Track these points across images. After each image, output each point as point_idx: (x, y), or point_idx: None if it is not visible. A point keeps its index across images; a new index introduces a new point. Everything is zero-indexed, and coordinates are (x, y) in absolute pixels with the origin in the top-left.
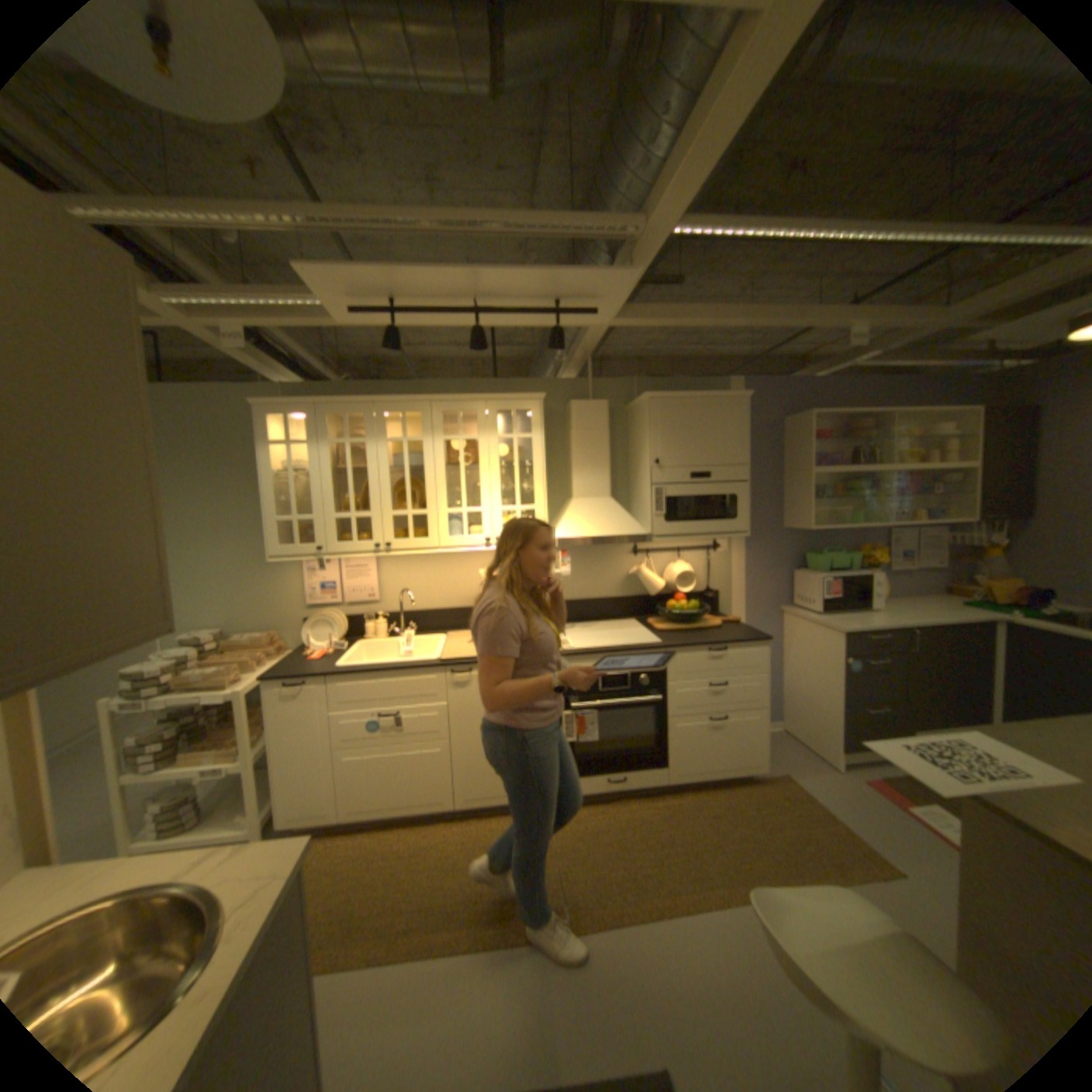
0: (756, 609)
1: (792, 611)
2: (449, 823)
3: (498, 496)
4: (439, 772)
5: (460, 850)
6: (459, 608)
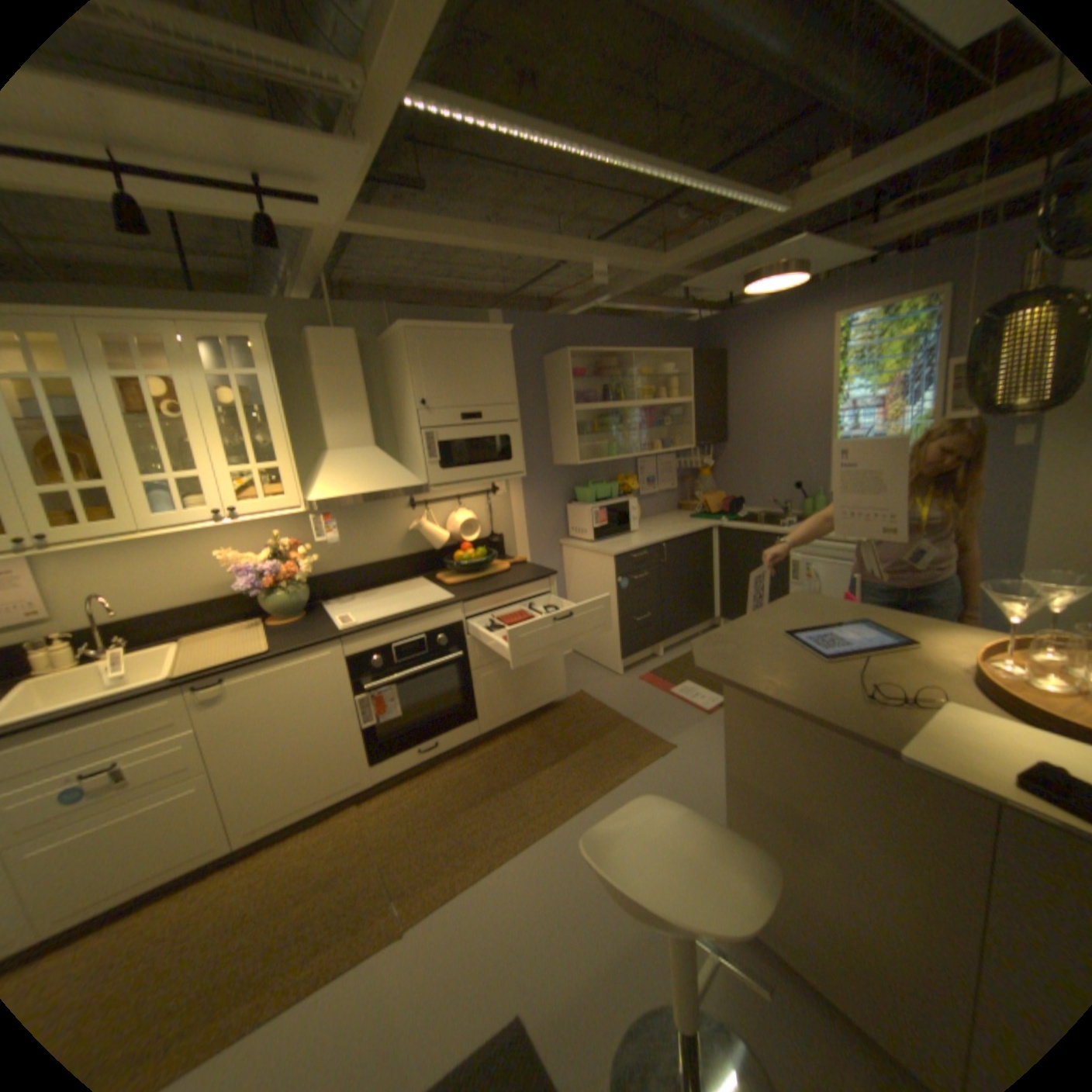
0: (537, 546)
1: (568, 543)
2: (227, 867)
3: (221, 452)
4: (198, 816)
5: (248, 894)
6: (191, 605)
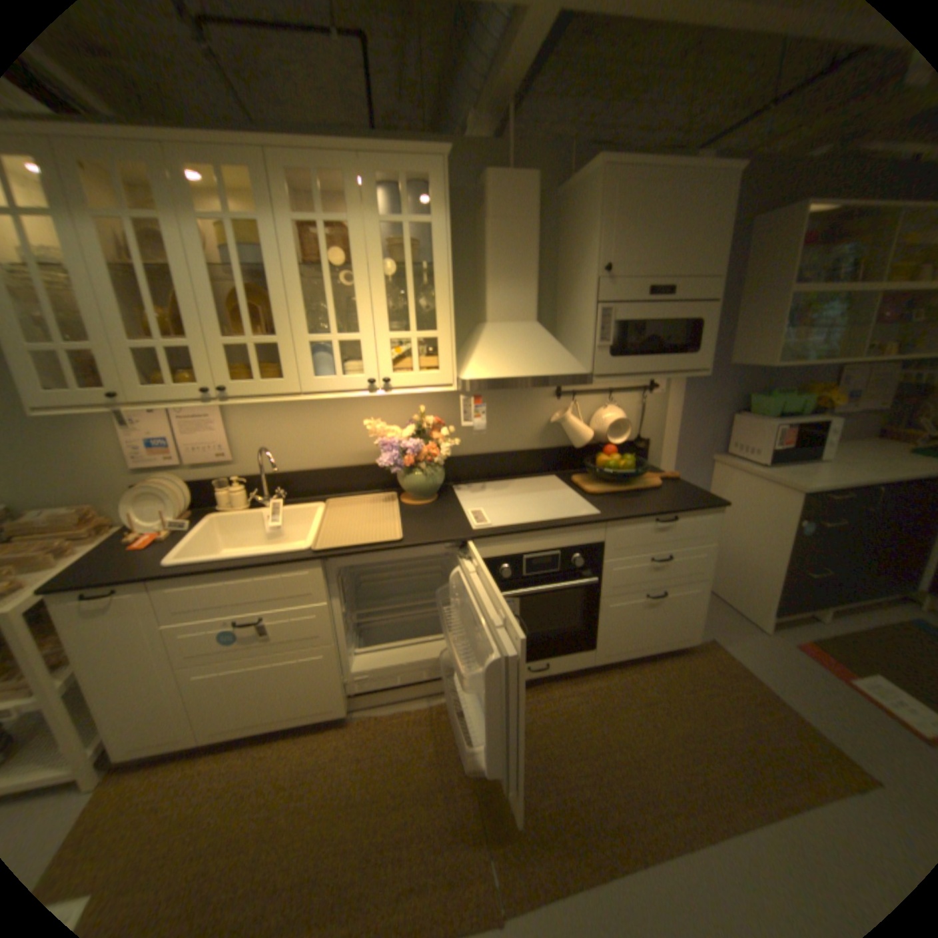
0: (686, 458)
1: (727, 461)
2: (341, 728)
3: (382, 315)
4: (322, 680)
5: (355, 770)
6: (339, 468)
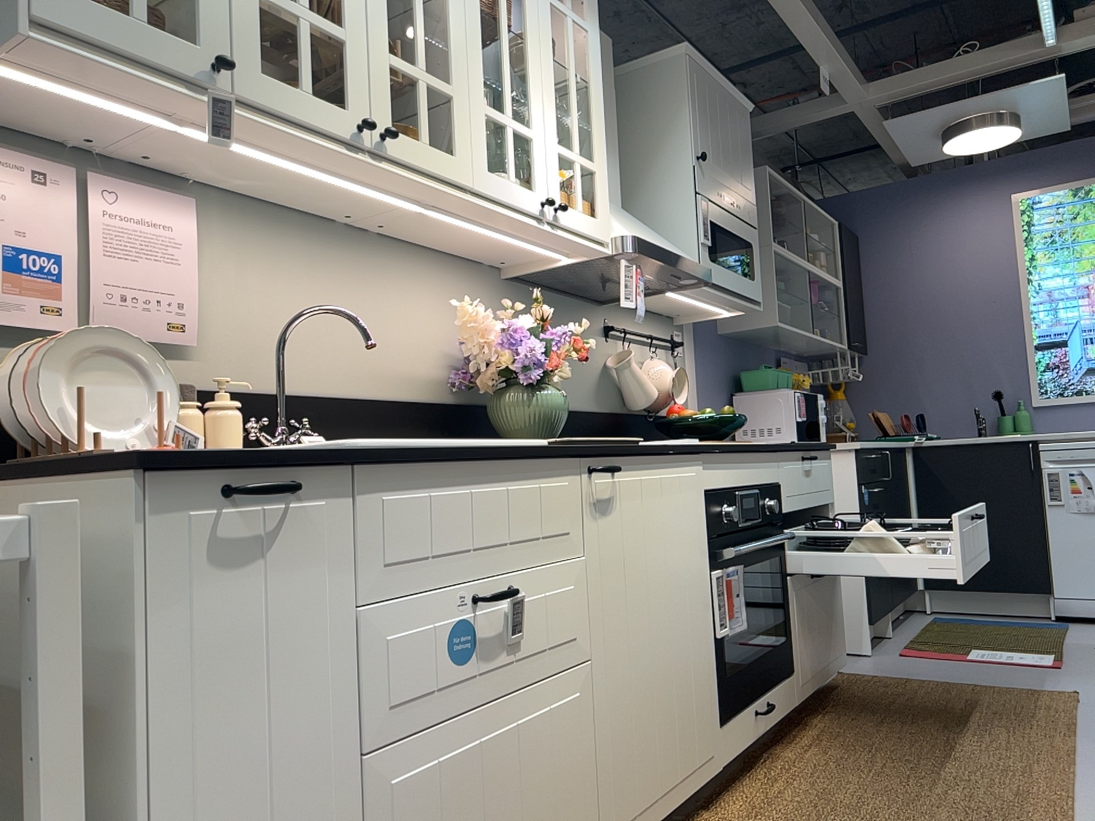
0: None
1: None
2: None
3: (552, 117)
4: (576, 762)
5: None
6: (375, 400)
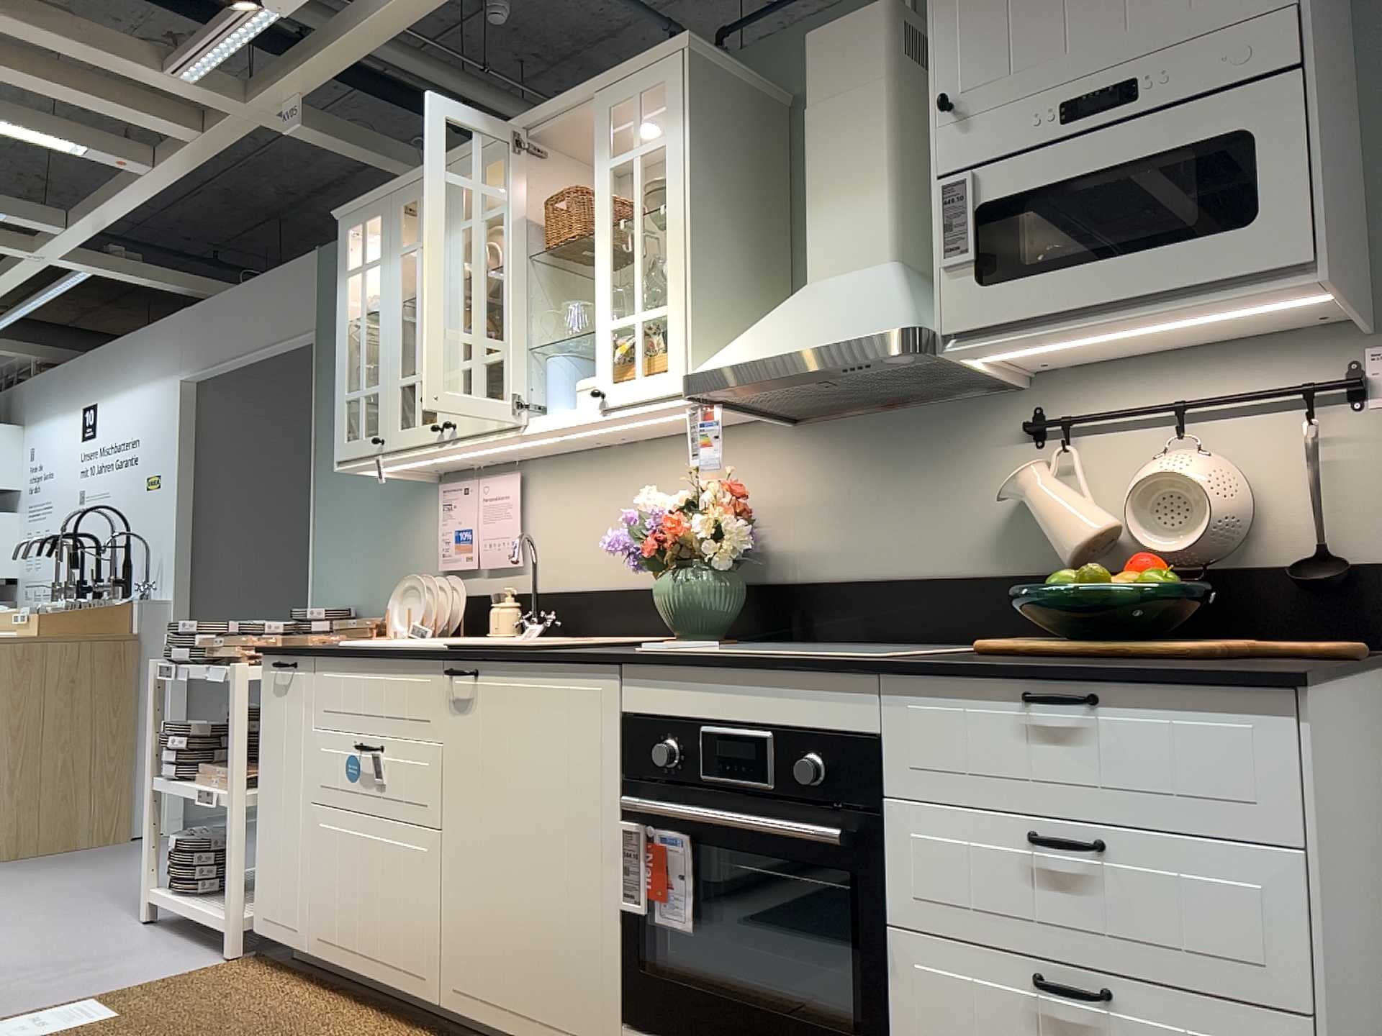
0: None
1: None
2: None
3: (603, 295)
4: (421, 900)
5: None
6: (632, 589)
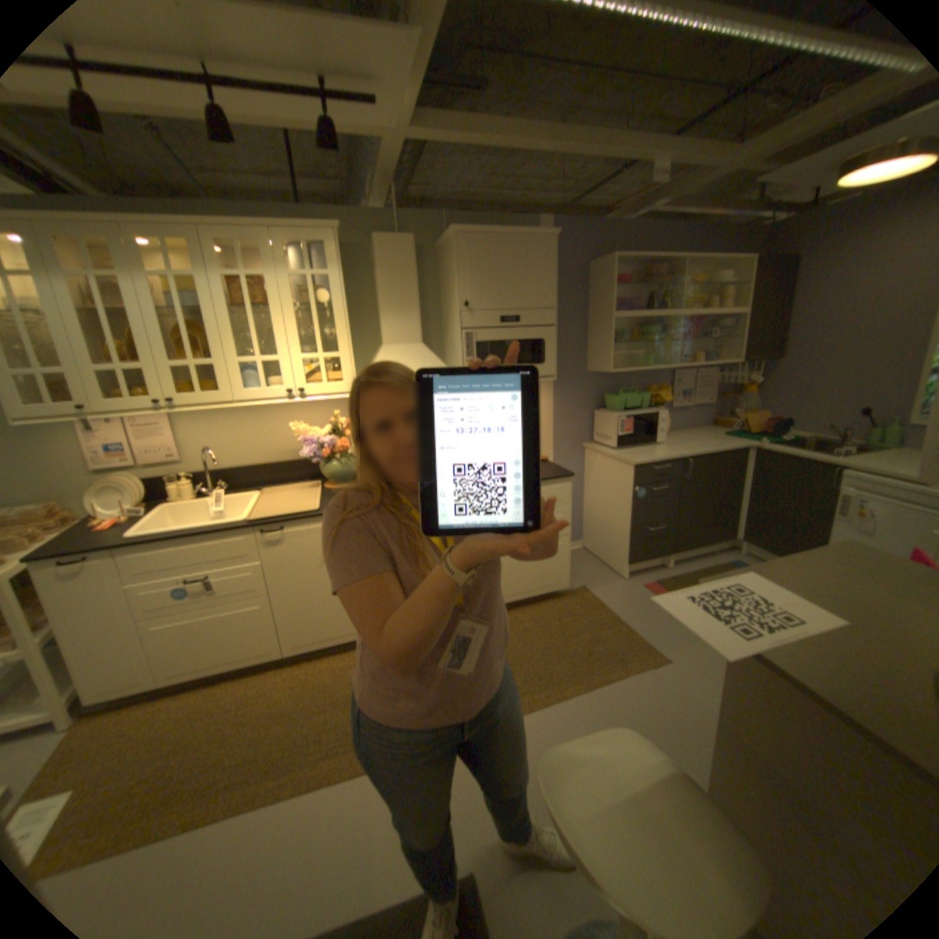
0: (561, 446)
1: (591, 447)
2: (280, 669)
3: (296, 342)
4: (261, 627)
5: (289, 694)
6: (273, 463)
